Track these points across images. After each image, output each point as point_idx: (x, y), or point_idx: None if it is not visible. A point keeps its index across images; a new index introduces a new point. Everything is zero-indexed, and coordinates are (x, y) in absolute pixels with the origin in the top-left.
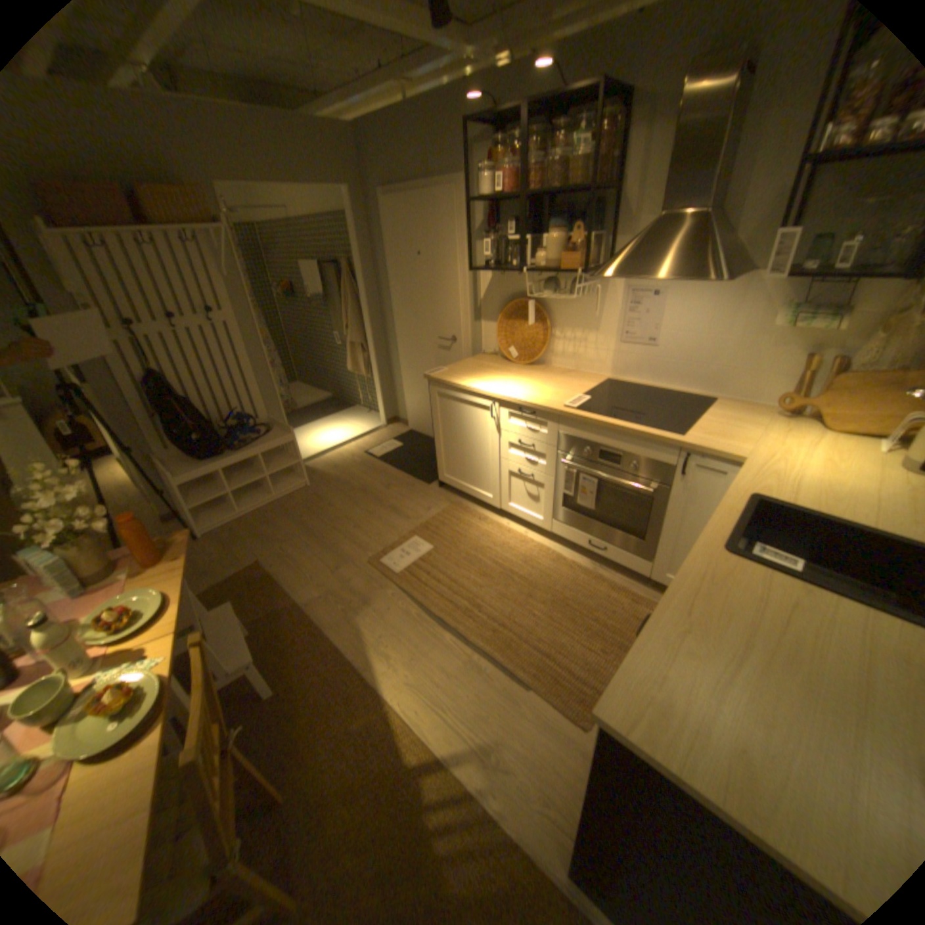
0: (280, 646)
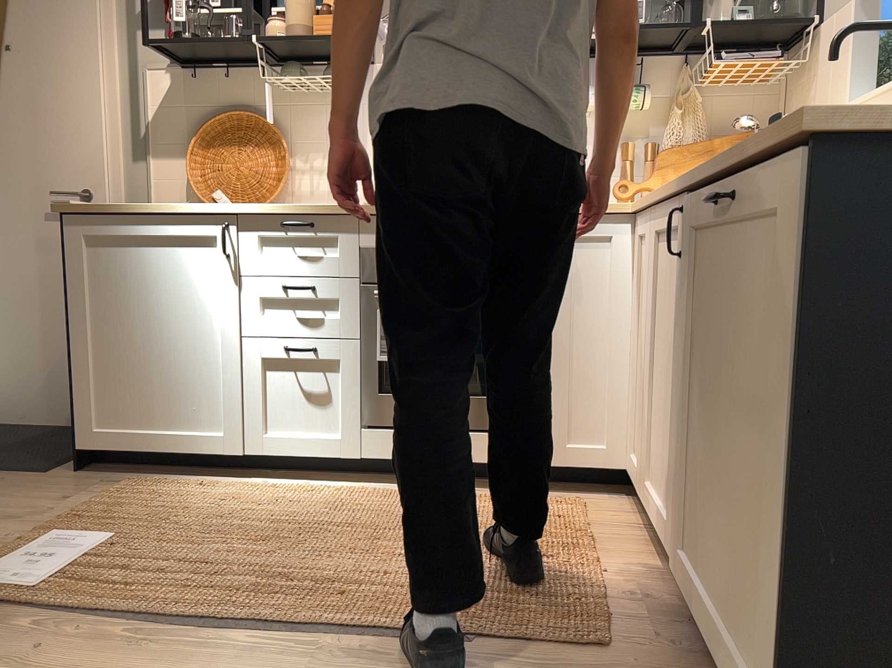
0: None
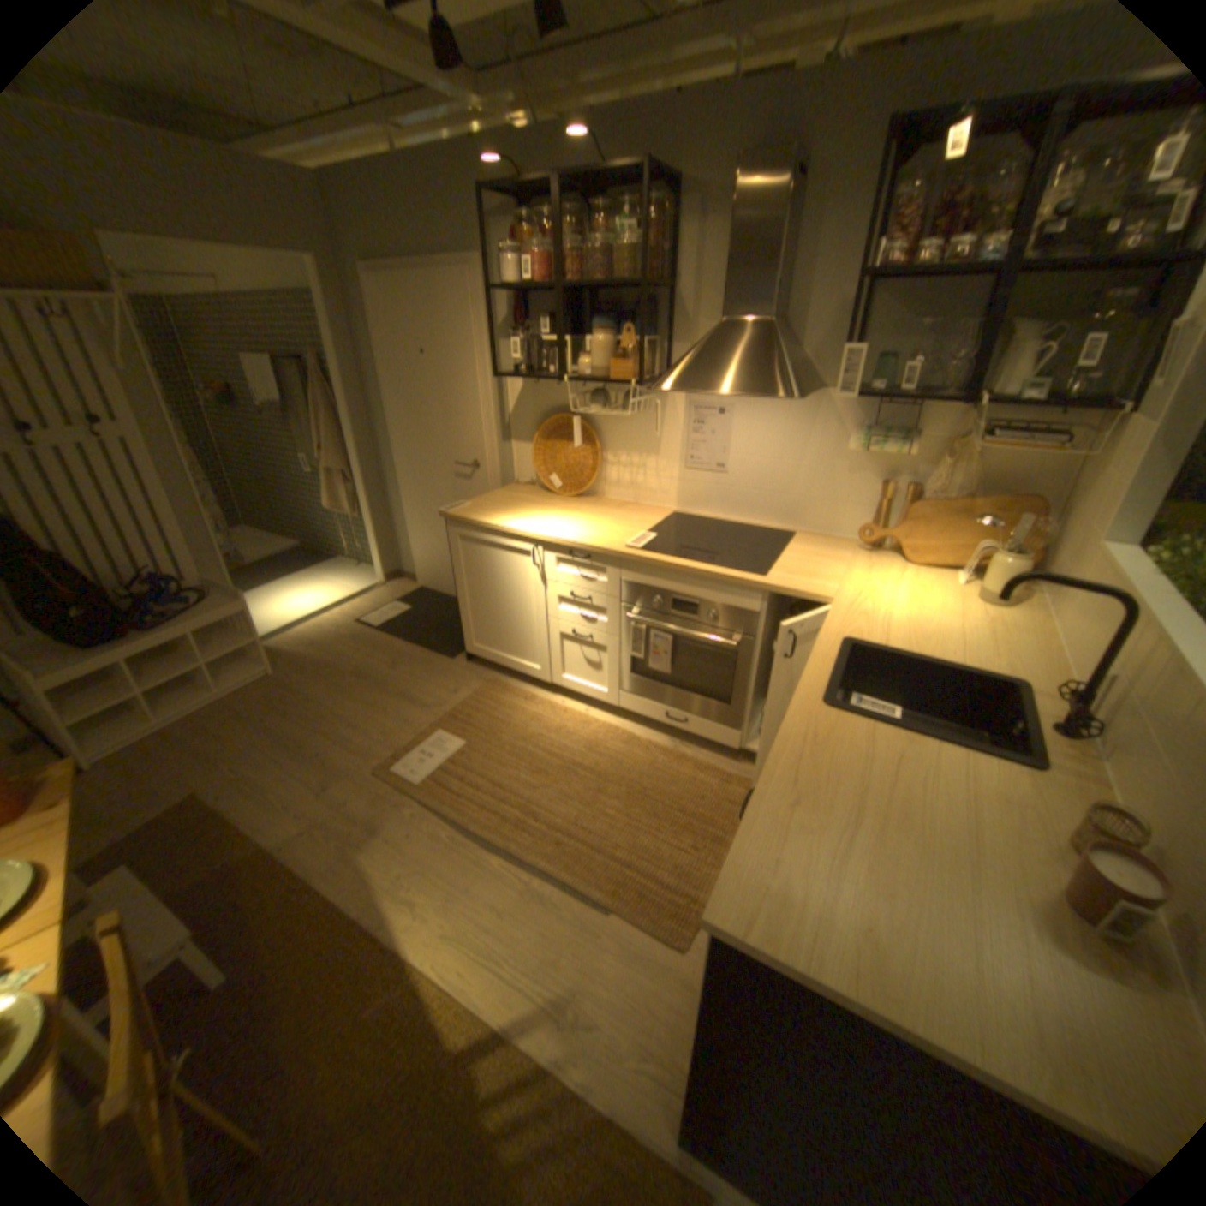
0: (240, 916)
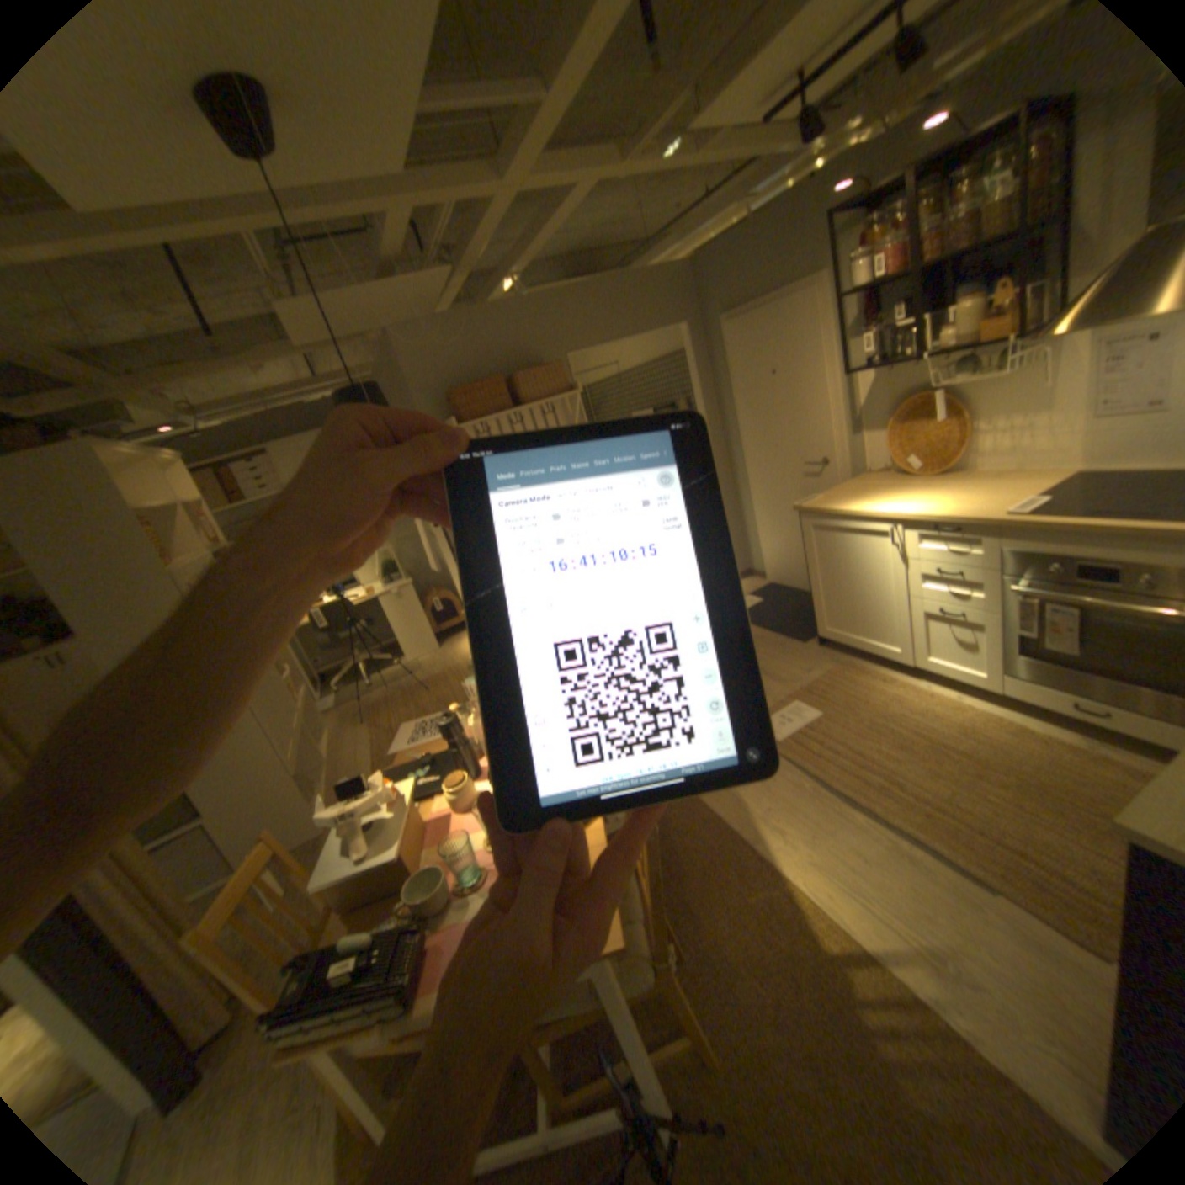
0: None
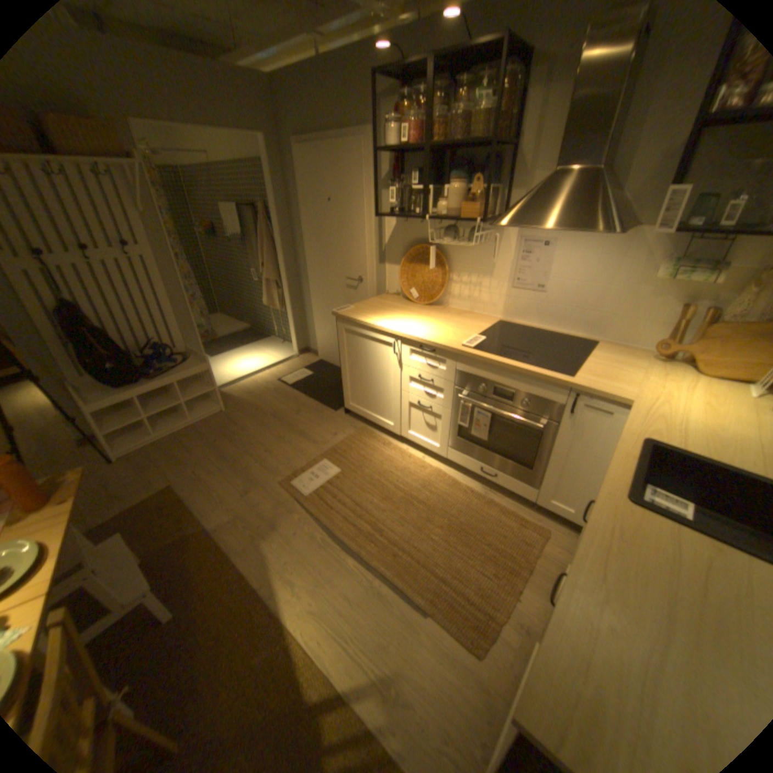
0: (187, 572)
